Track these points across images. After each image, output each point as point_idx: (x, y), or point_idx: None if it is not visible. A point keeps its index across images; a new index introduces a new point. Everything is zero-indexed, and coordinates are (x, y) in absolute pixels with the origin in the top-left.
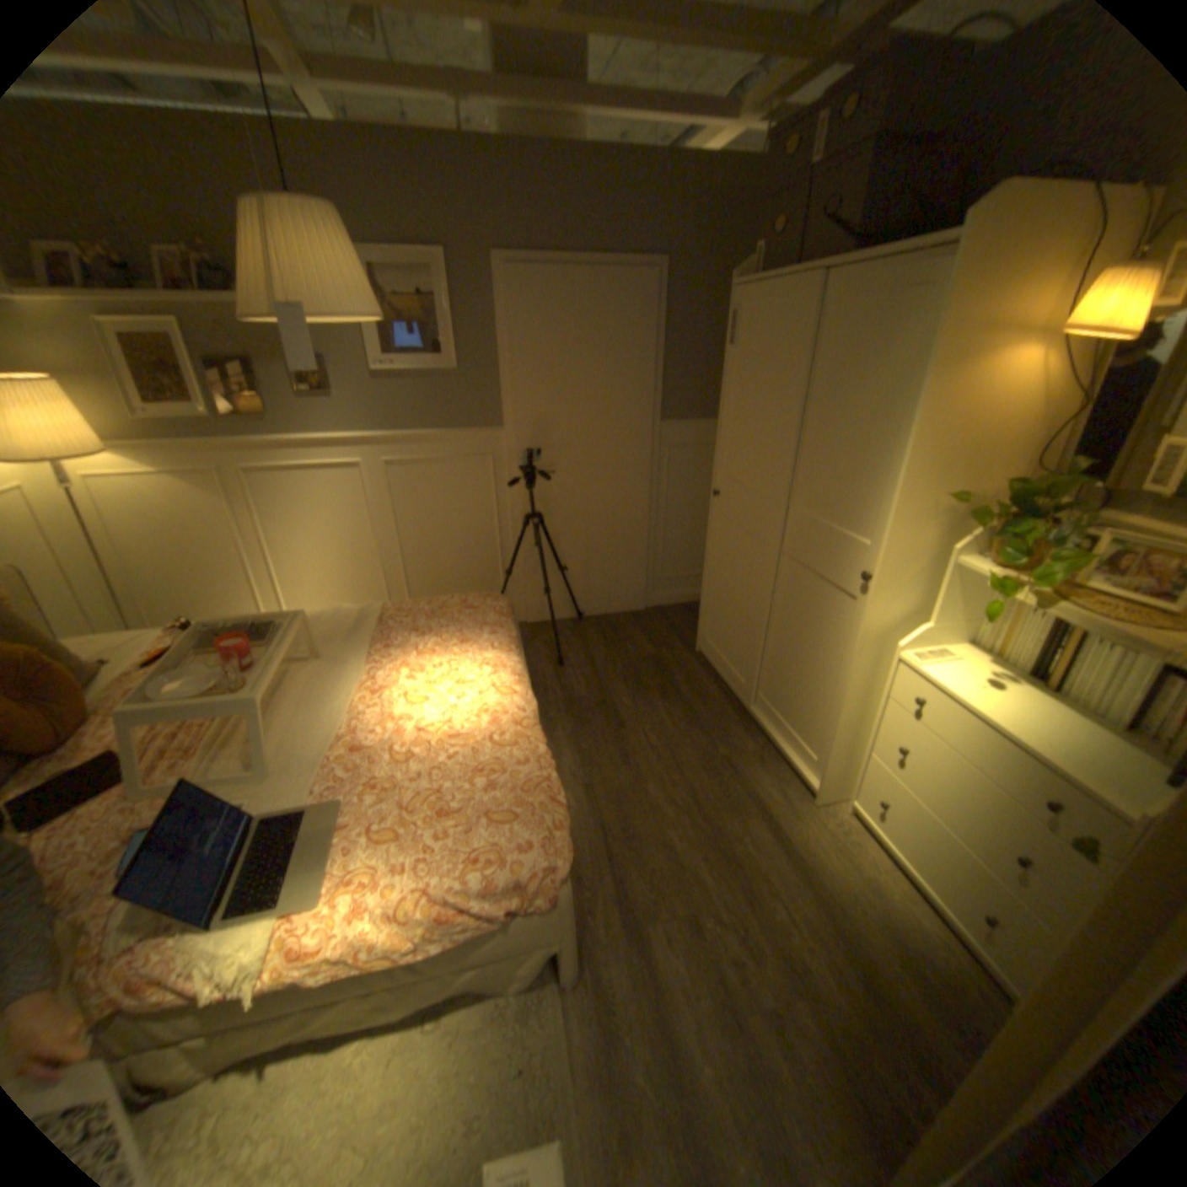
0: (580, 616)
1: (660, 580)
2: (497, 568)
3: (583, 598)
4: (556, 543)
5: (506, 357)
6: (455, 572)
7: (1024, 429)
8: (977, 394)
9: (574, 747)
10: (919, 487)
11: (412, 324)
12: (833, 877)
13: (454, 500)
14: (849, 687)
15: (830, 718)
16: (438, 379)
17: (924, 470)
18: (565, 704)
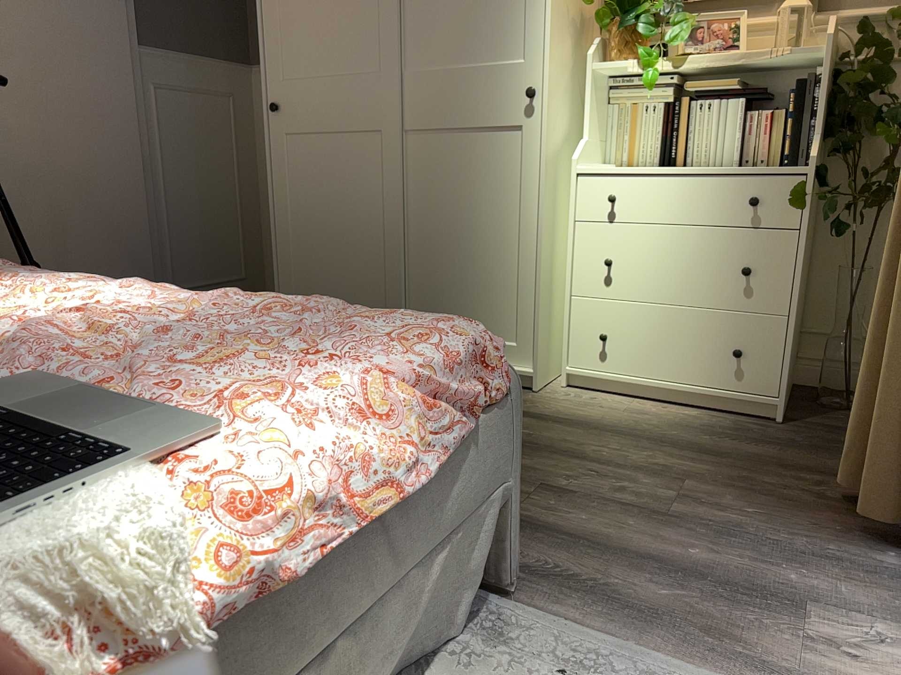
0: None
1: None
2: None
3: None
4: (6, 229)
5: None
6: None
7: None
8: None
9: None
10: None
11: None
12: (604, 420)
13: None
14: (542, 222)
15: (522, 280)
16: None
17: None
18: None
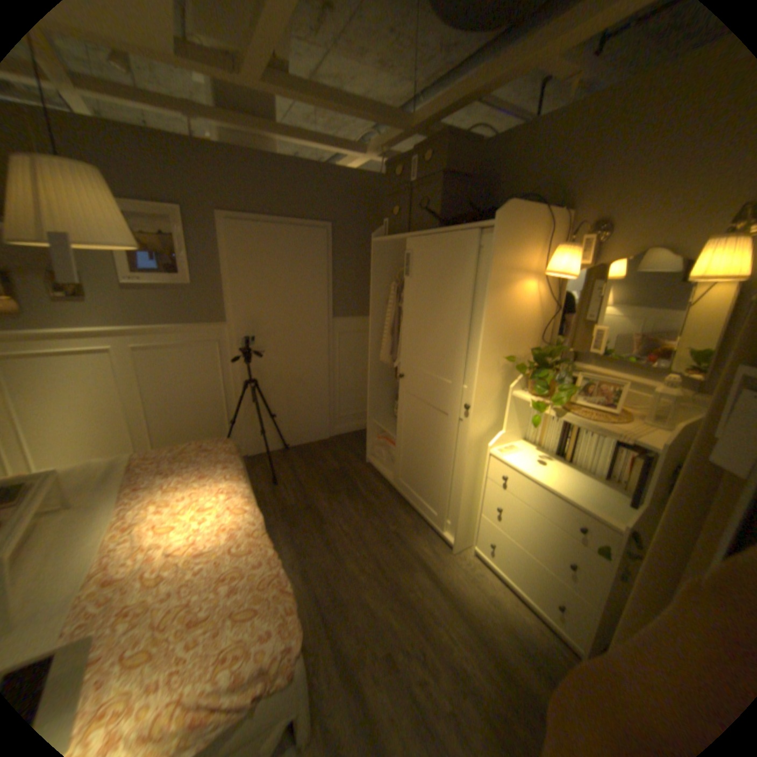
0: (287, 446)
1: (339, 417)
2: (225, 418)
3: (289, 433)
4: (268, 398)
5: (228, 276)
6: (191, 424)
7: (534, 322)
8: (511, 303)
9: (291, 543)
10: (489, 354)
11: (156, 252)
12: (471, 600)
13: (190, 372)
14: (465, 474)
15: (456, 494)
16: (177, 289)
17: (491, 344)
18: (281, 511)
